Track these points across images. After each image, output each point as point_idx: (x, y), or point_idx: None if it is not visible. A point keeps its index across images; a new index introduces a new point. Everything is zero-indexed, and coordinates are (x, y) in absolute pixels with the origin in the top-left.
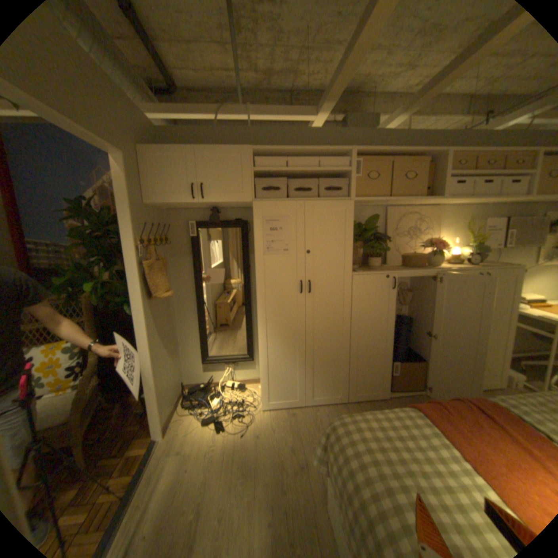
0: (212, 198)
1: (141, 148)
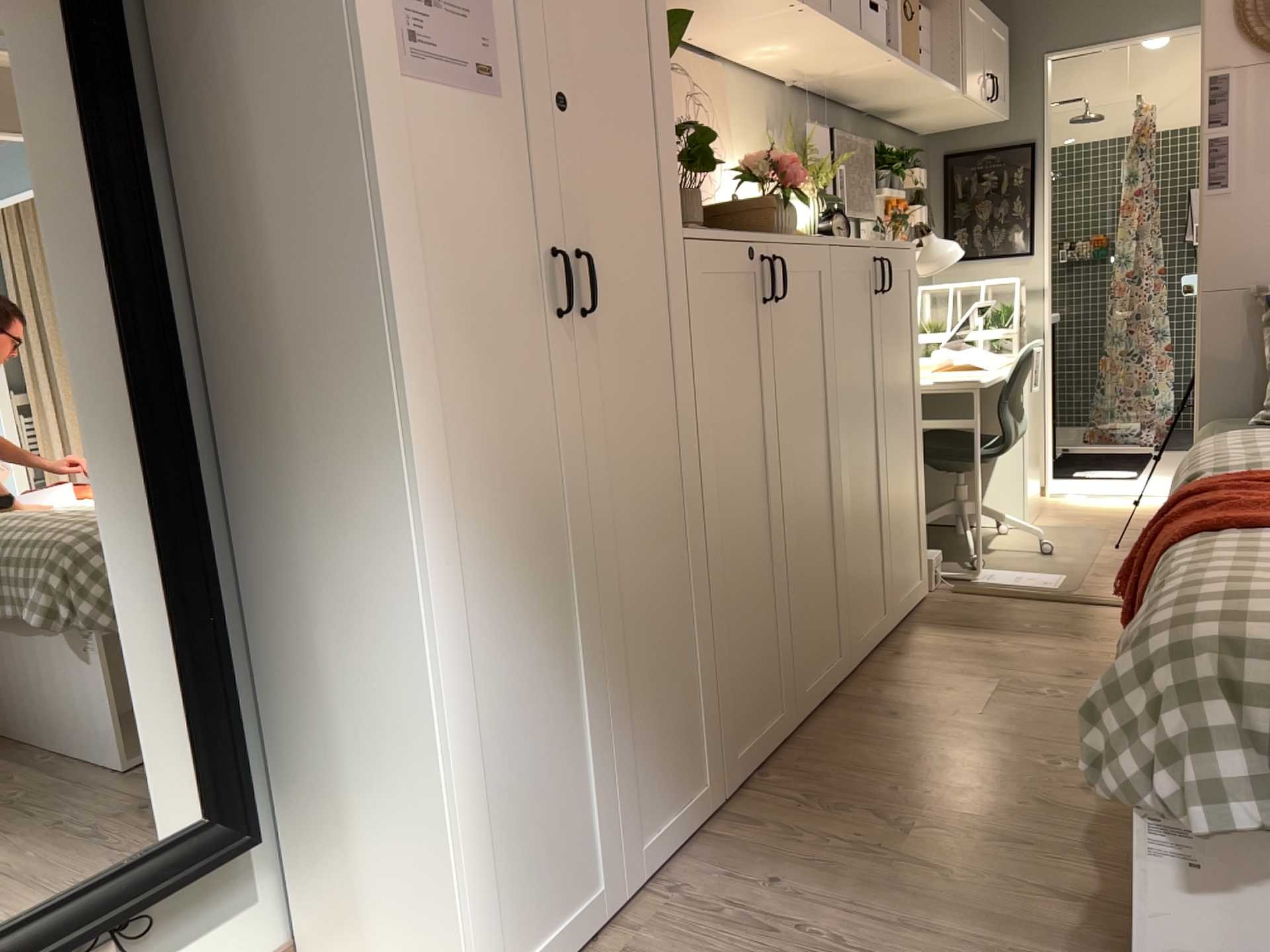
0: None
1: None
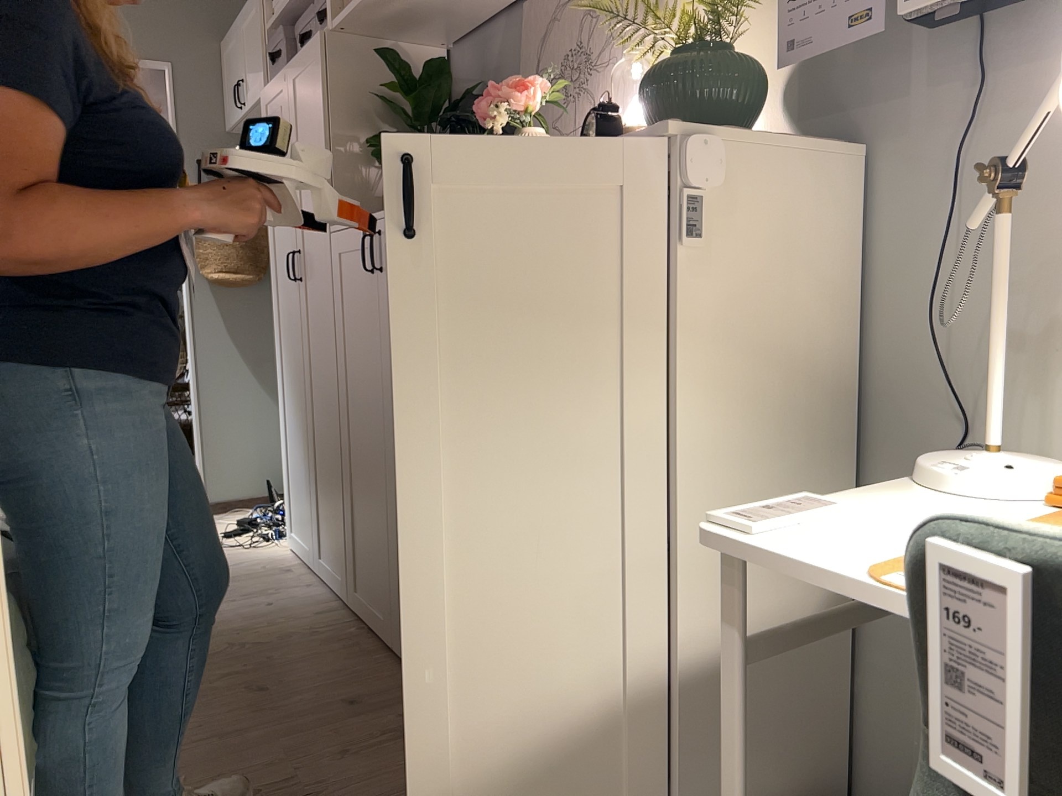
0: (247, 99)
1: (221, 45)
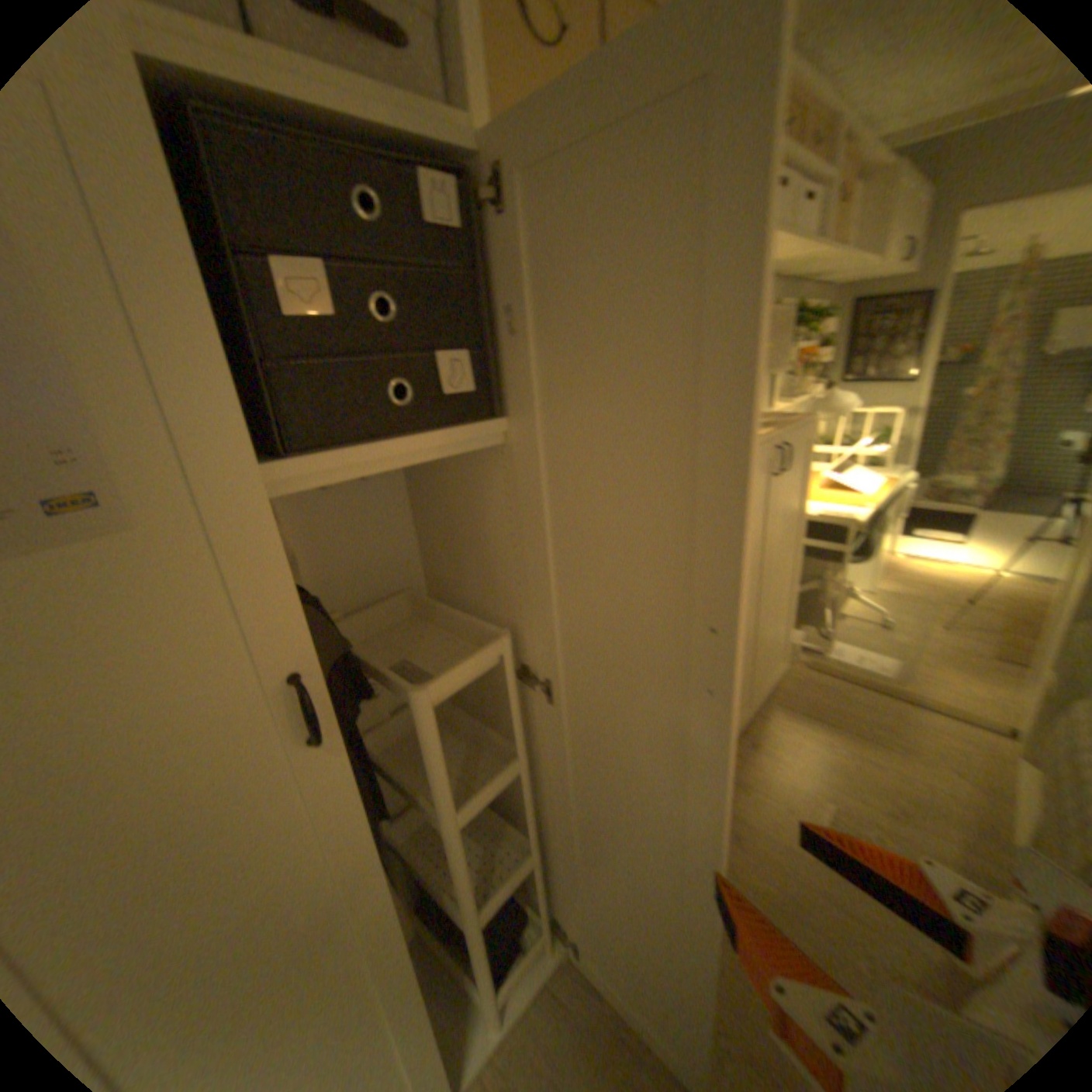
0: None
1: None
